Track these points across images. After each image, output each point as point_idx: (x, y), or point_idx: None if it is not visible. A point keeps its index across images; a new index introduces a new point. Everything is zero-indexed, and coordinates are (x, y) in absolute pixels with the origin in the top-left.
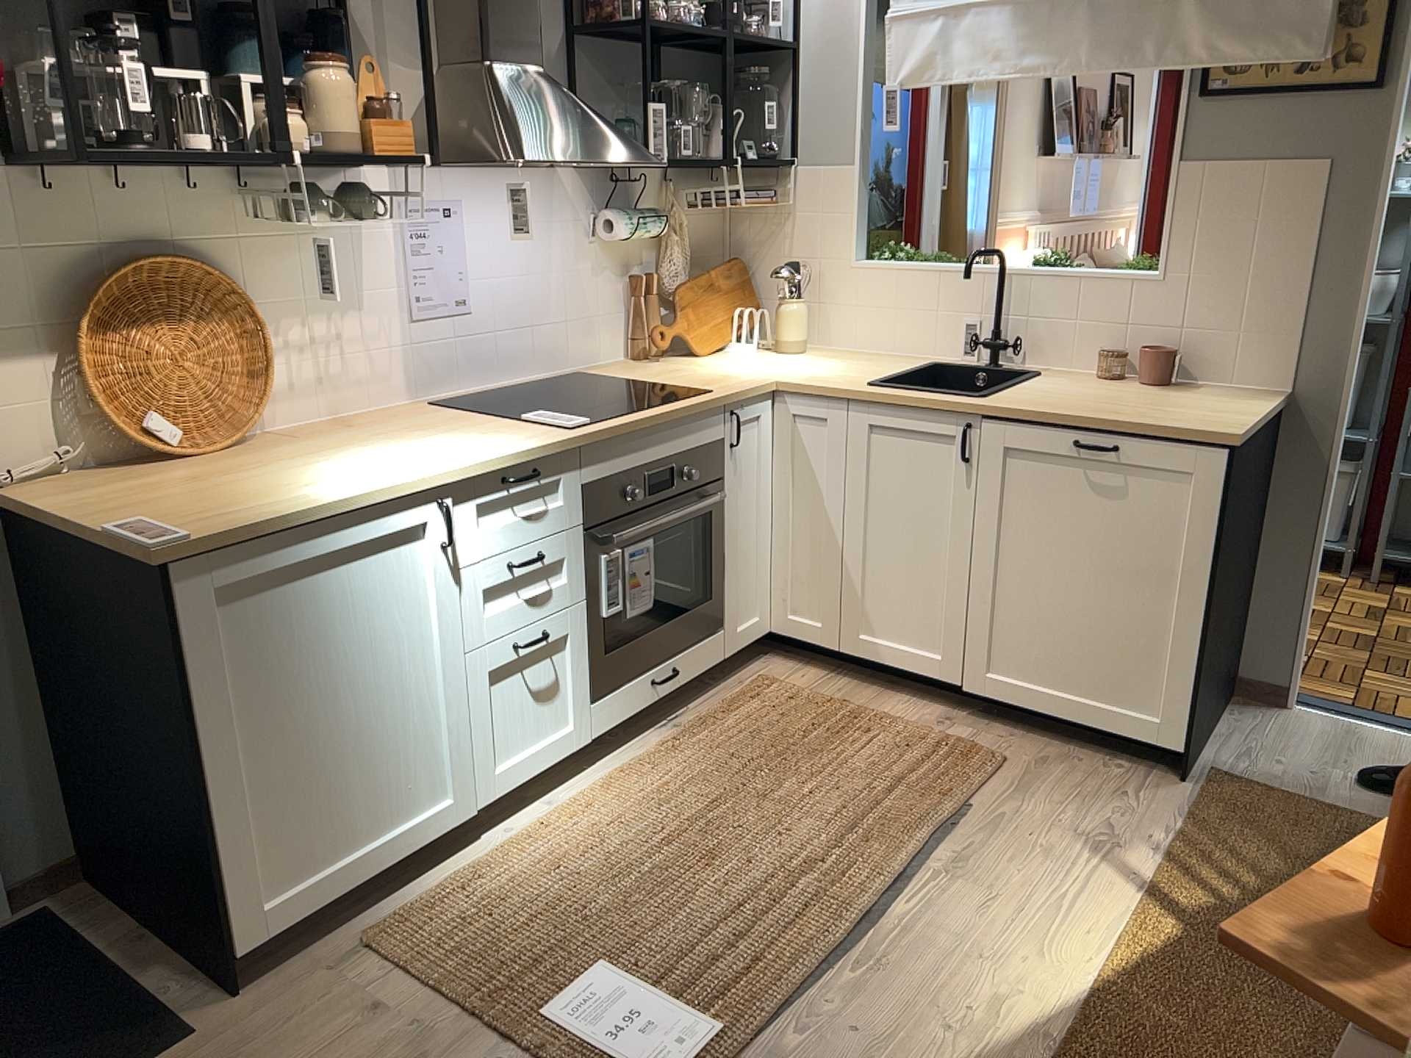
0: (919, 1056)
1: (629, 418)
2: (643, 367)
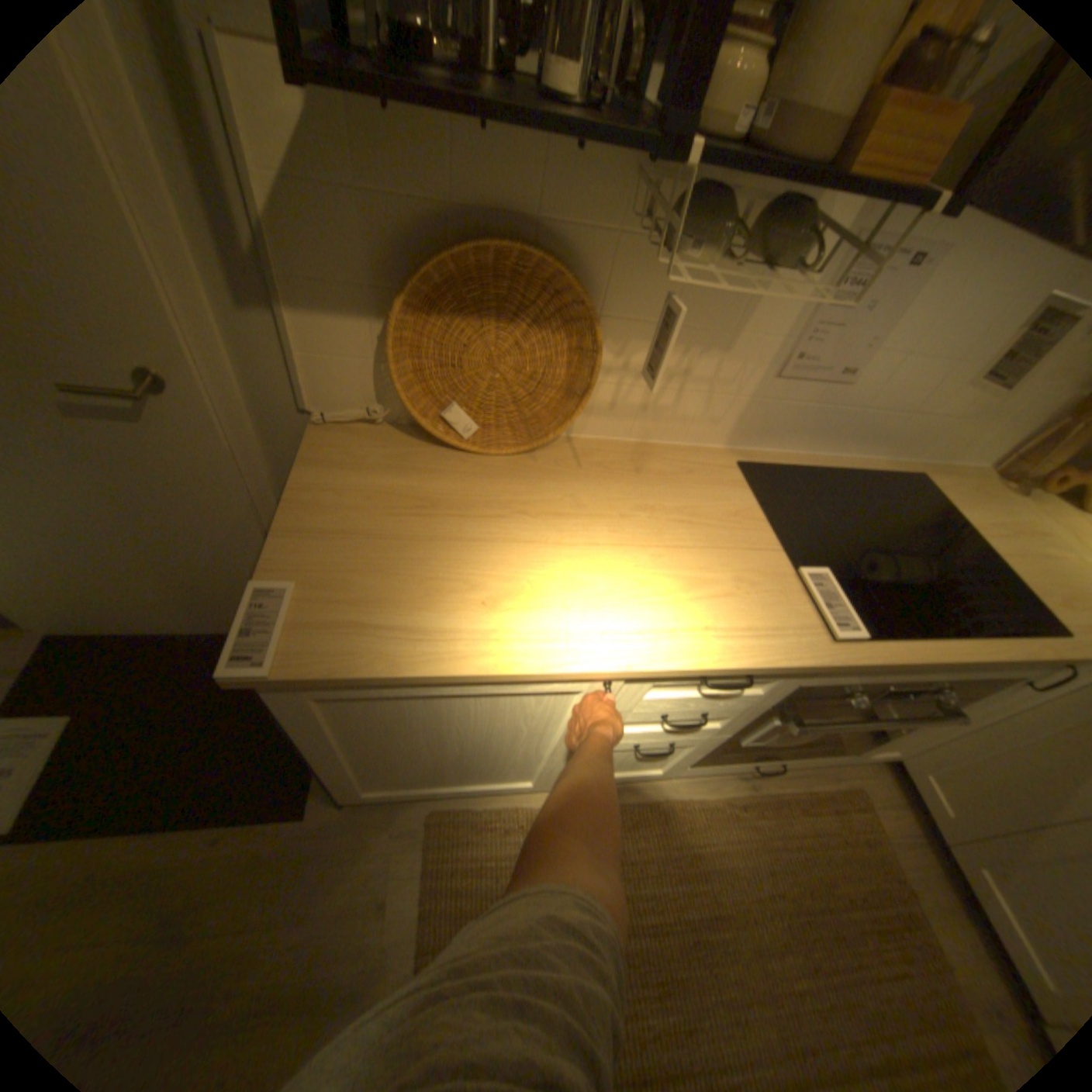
0: None
1: (922, 650)
2: (1002, 499)
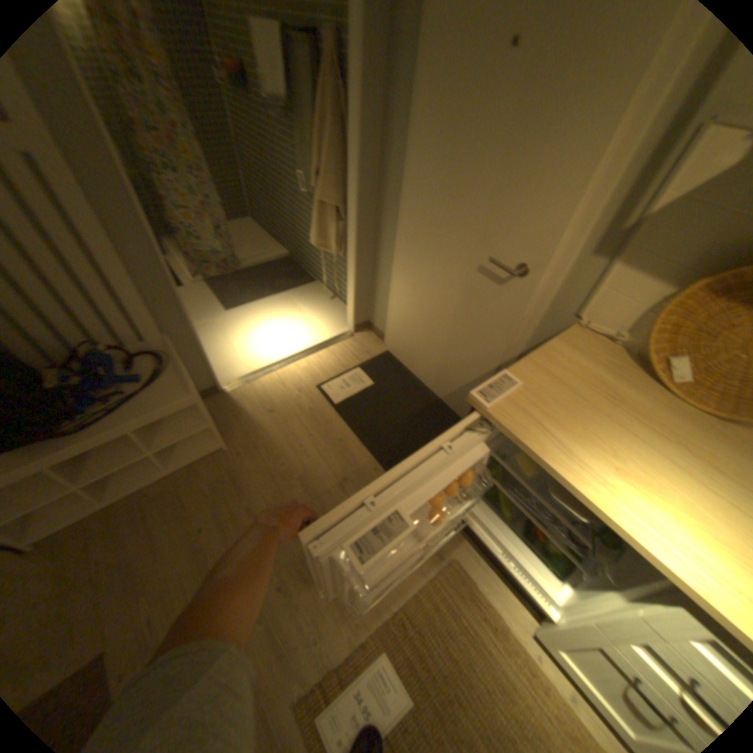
0: None
1: None
2: None
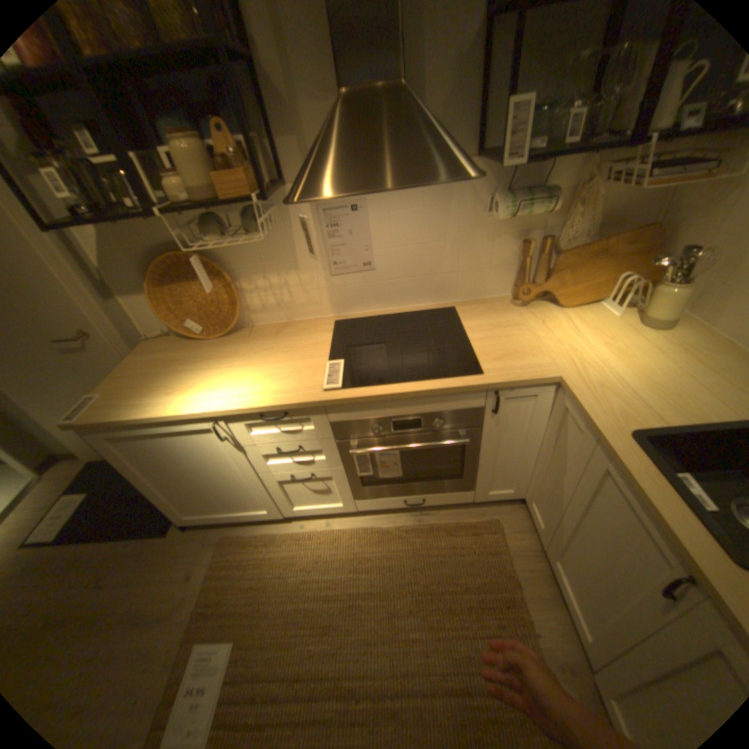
0: None
1: (373, 390)
2: (504, 311)
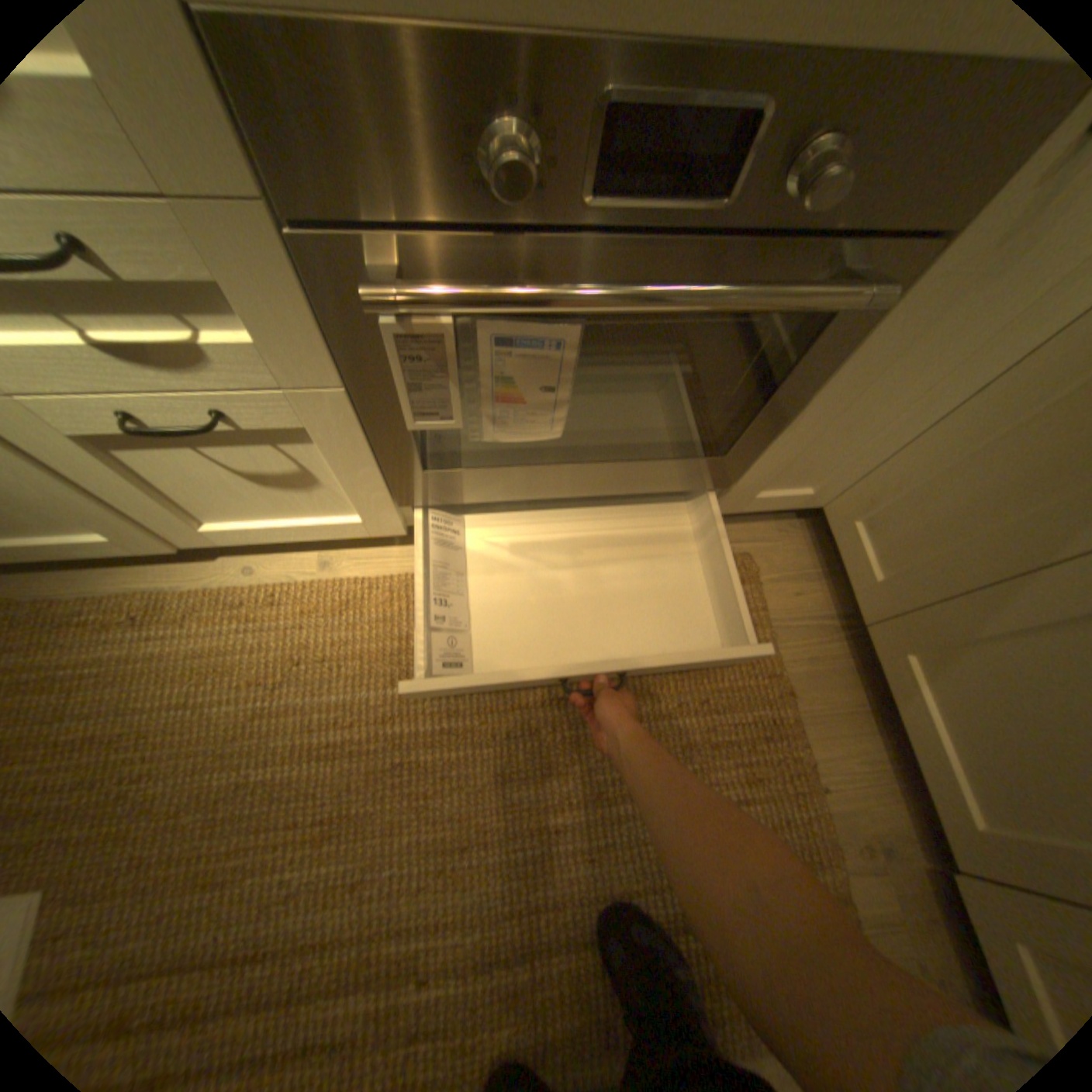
0: None
1: None
2: None
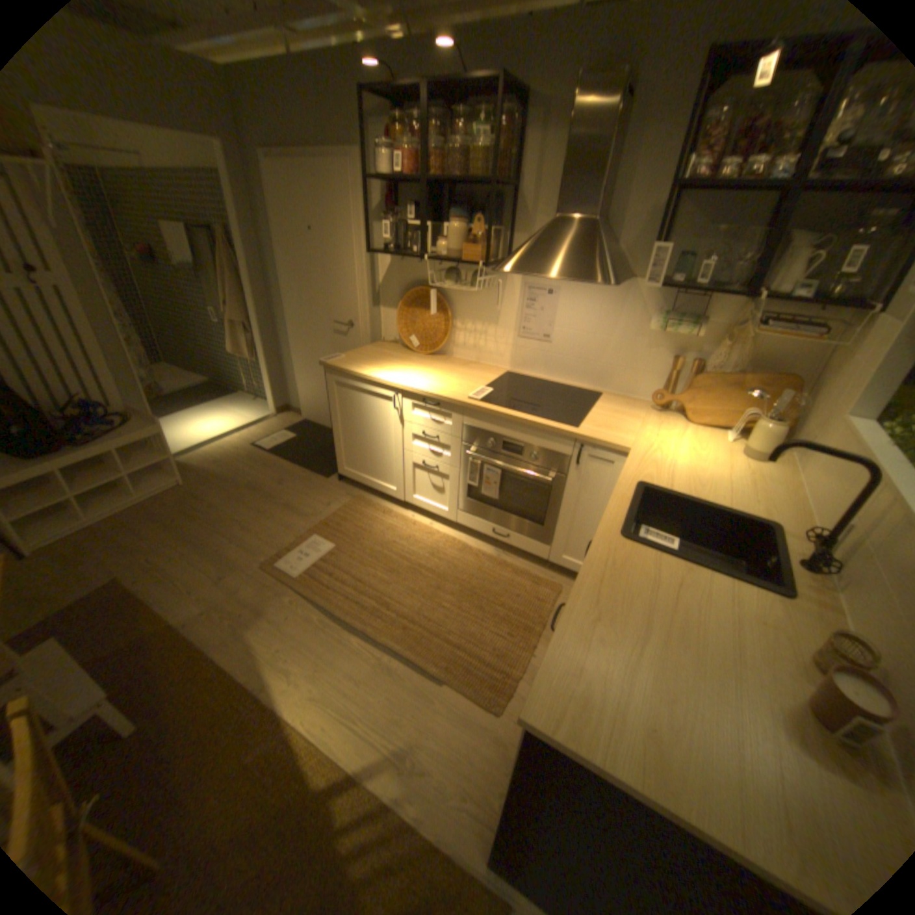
0: (268, 638)
1: (497, 409)
2: (638, 409)
